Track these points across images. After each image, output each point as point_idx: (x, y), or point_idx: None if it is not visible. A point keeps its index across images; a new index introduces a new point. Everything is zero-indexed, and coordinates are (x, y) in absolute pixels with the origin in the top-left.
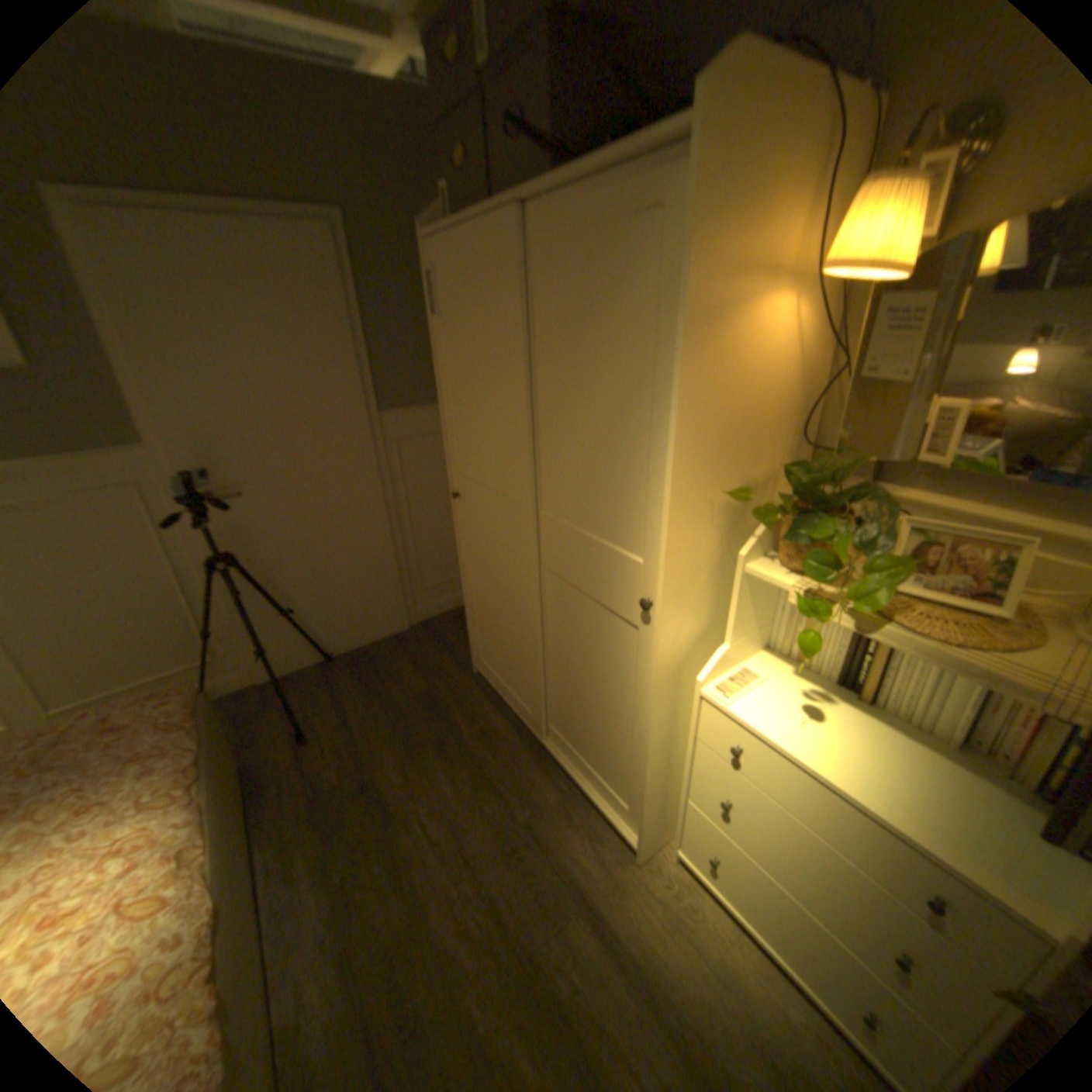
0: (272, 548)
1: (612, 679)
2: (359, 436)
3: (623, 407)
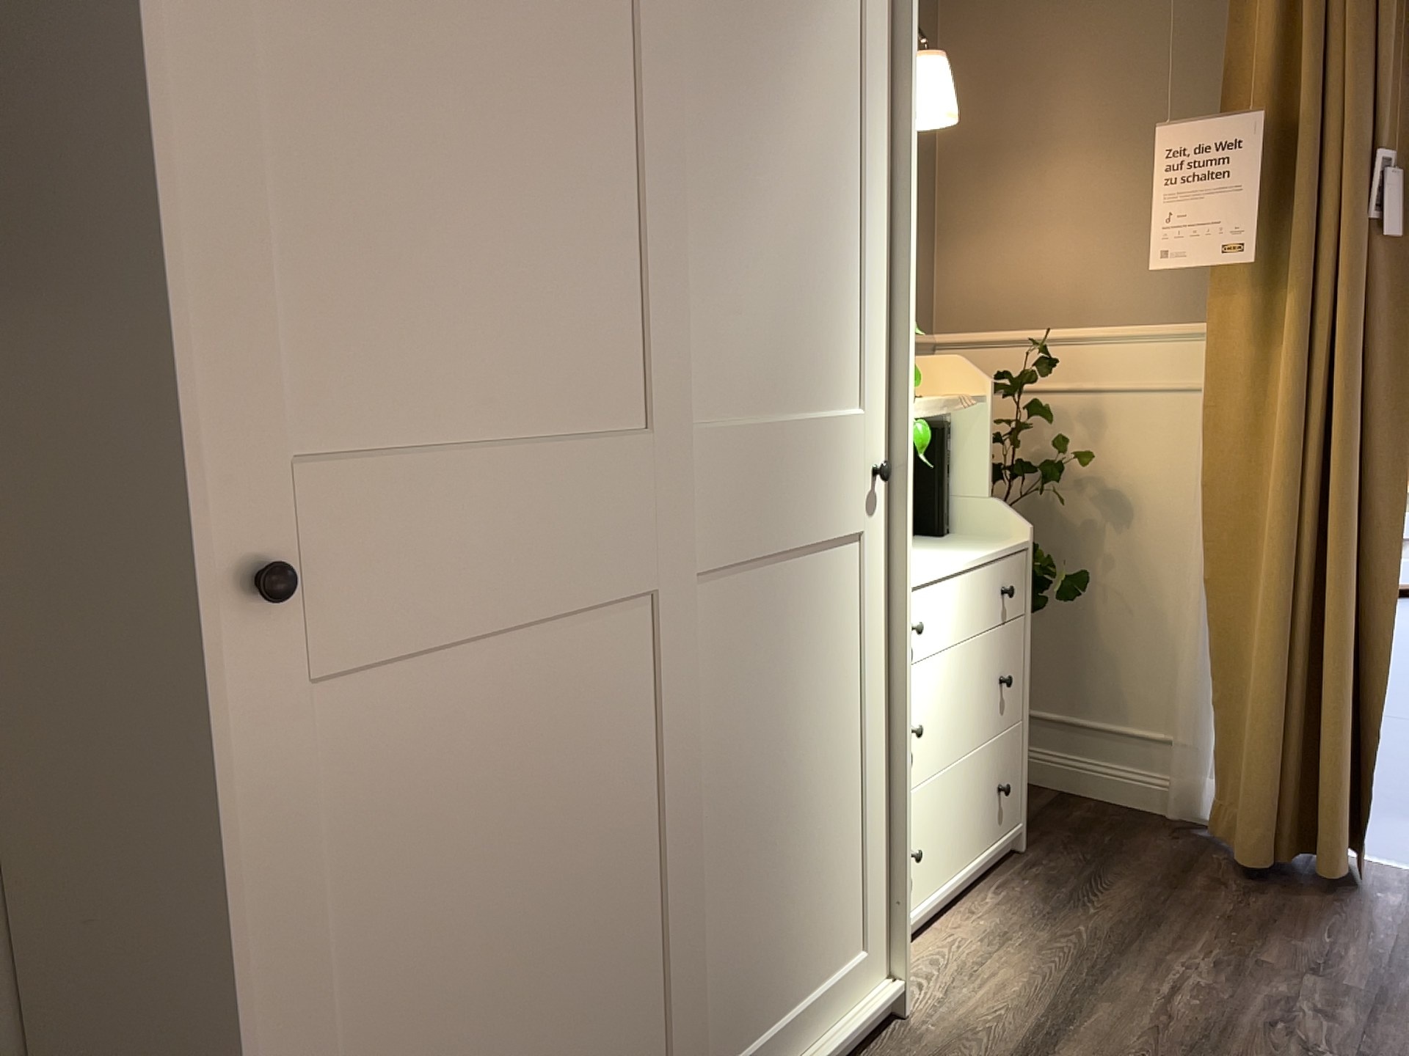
0: None
1: (828, 690)
2: None
3: (828, 182)
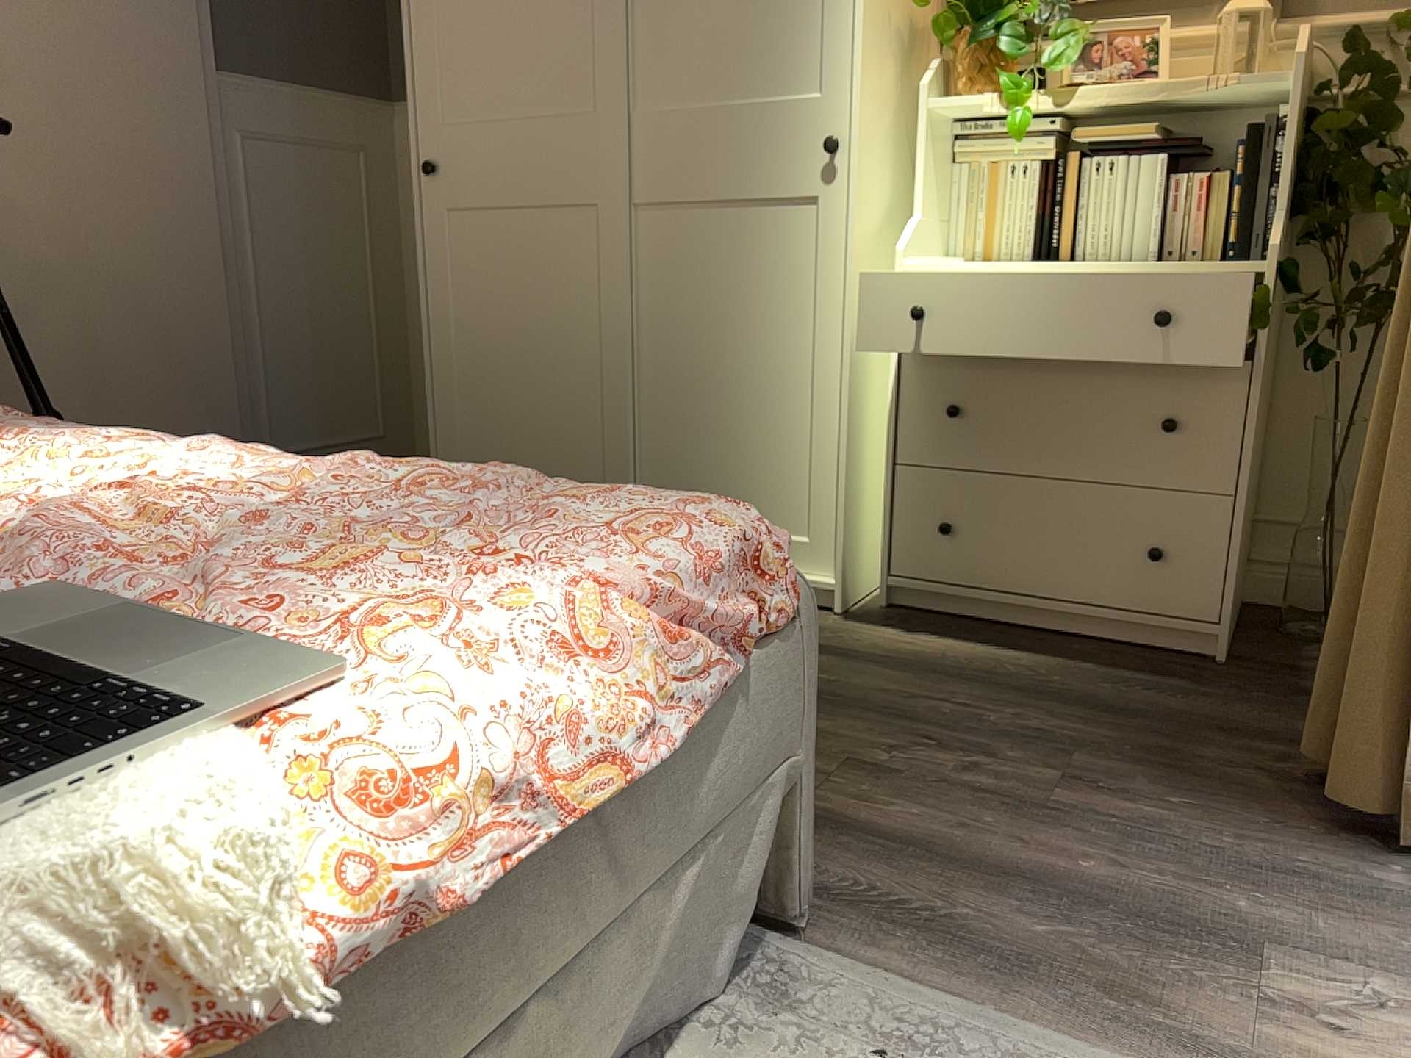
0: (23, 291)
1: (774, 319)
2: (193, 106)
3: None
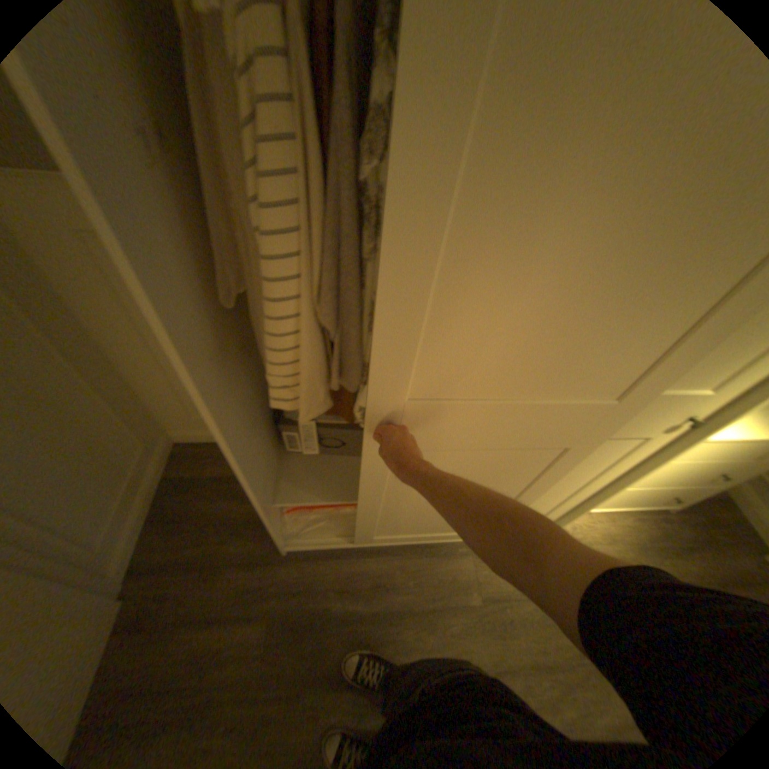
0: None
1: (570, 477)
2: None
3: None
